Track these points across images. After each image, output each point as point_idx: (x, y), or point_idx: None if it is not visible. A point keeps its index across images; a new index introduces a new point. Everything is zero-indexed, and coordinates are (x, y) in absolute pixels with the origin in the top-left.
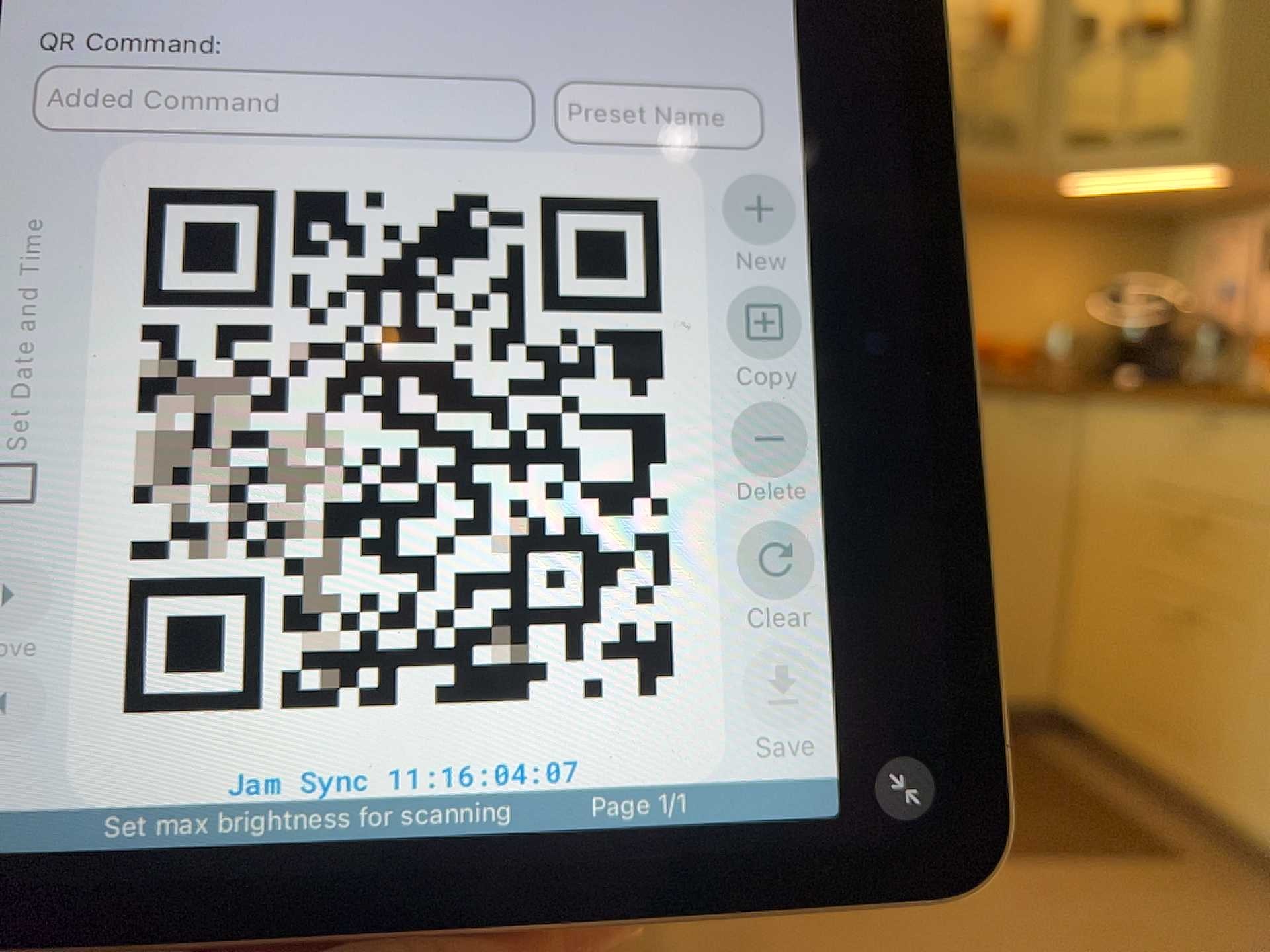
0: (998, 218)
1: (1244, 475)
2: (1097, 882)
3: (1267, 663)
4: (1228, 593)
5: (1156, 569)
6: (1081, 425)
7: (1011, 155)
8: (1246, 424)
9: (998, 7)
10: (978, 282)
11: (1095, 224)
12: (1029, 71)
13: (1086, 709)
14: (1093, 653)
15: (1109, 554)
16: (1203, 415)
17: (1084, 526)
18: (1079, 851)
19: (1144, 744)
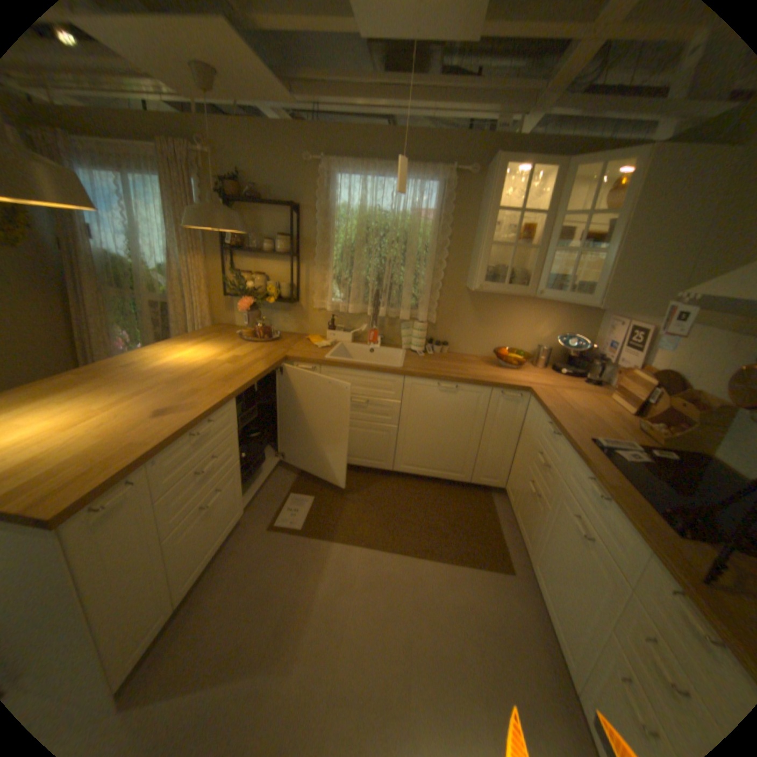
0: (524, 300)
1: (559, 457)
2: (475, 576)
3: (549, 525)
4: (546, 493)
5: (533, 468)
6: (526, 401)
7: (521, 290)
8: (564, 440)
9: (536, 214)
10: (512, 325)
11: (566, 305)
12: (538, 251)
13: (509, 496)
14: (514, 480)
15: (524, 451)
16: (555, 426)
17: (521, 436)
18: (477, 560)
19: (519, 520)
